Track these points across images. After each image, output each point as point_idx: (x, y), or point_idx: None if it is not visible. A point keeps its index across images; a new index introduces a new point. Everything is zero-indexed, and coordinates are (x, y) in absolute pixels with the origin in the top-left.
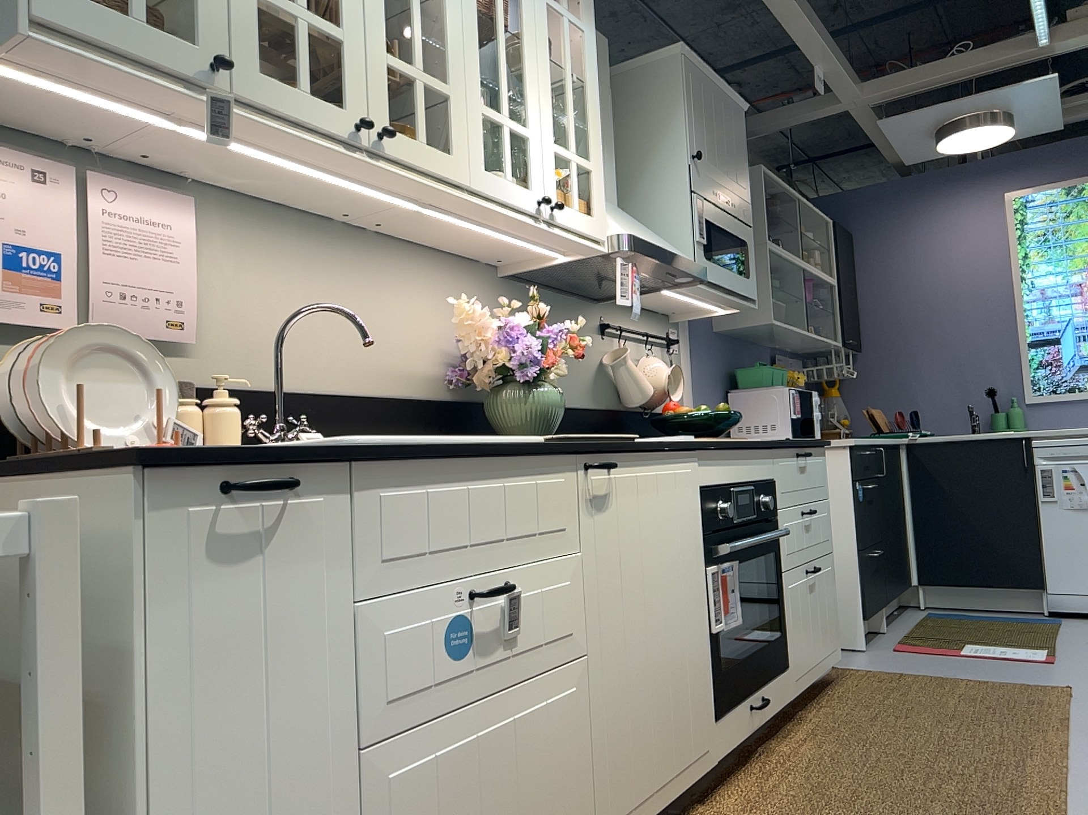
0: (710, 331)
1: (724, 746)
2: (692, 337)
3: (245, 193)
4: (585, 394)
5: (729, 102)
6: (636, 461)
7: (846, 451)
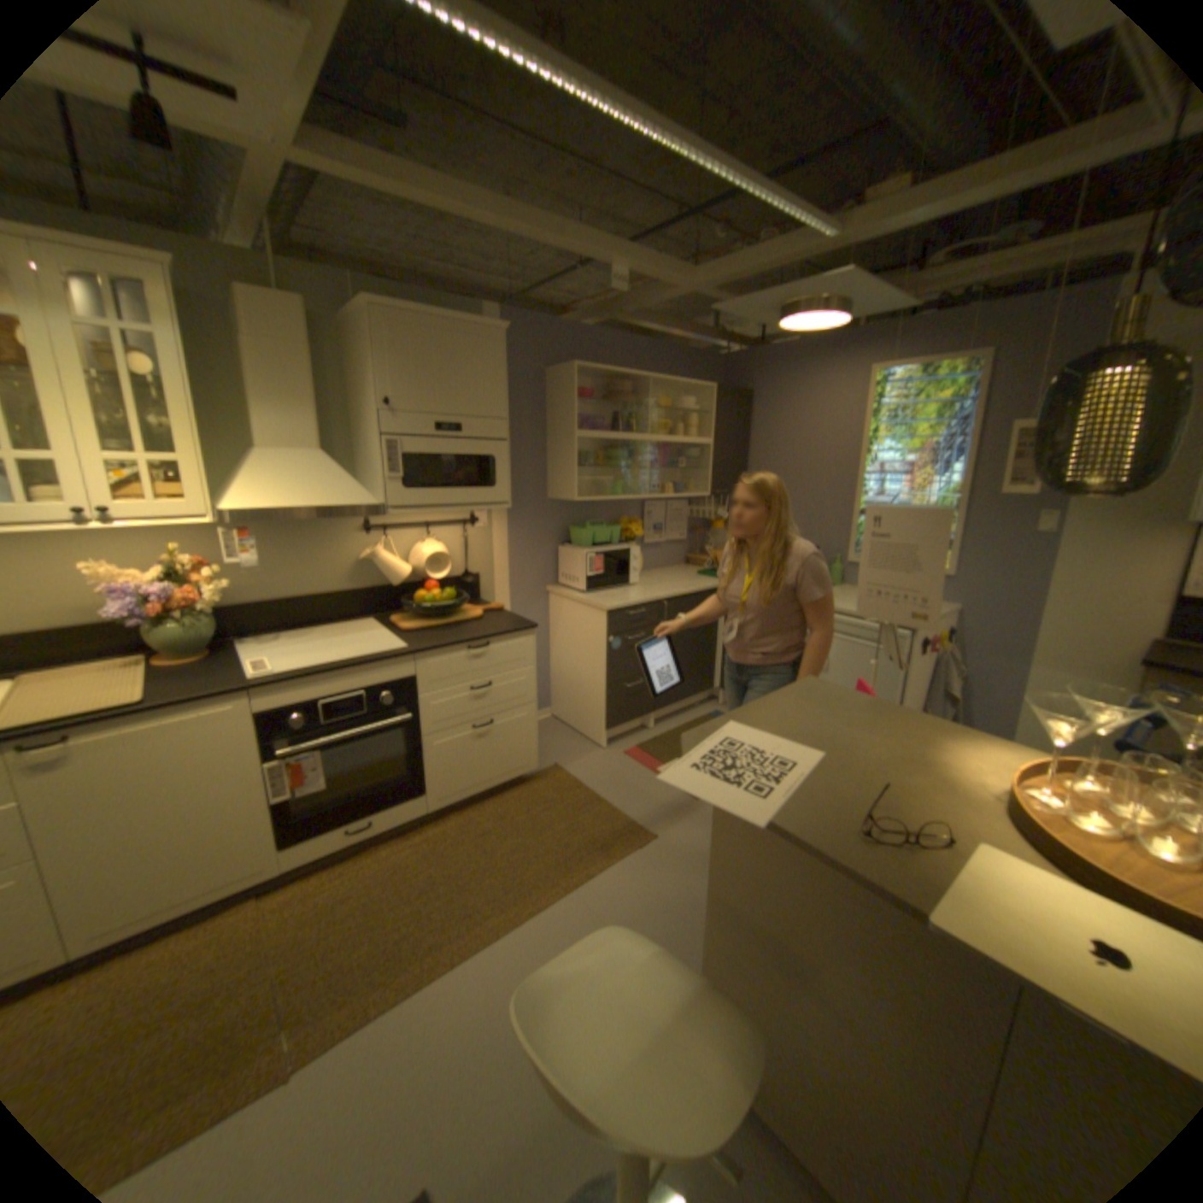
0: (537, 501)
1: (289, 864)
2: (507, 511)
3: None
4: (337, 581)
5: (466, 328)
6: (117, 724)
7: (604, 614)
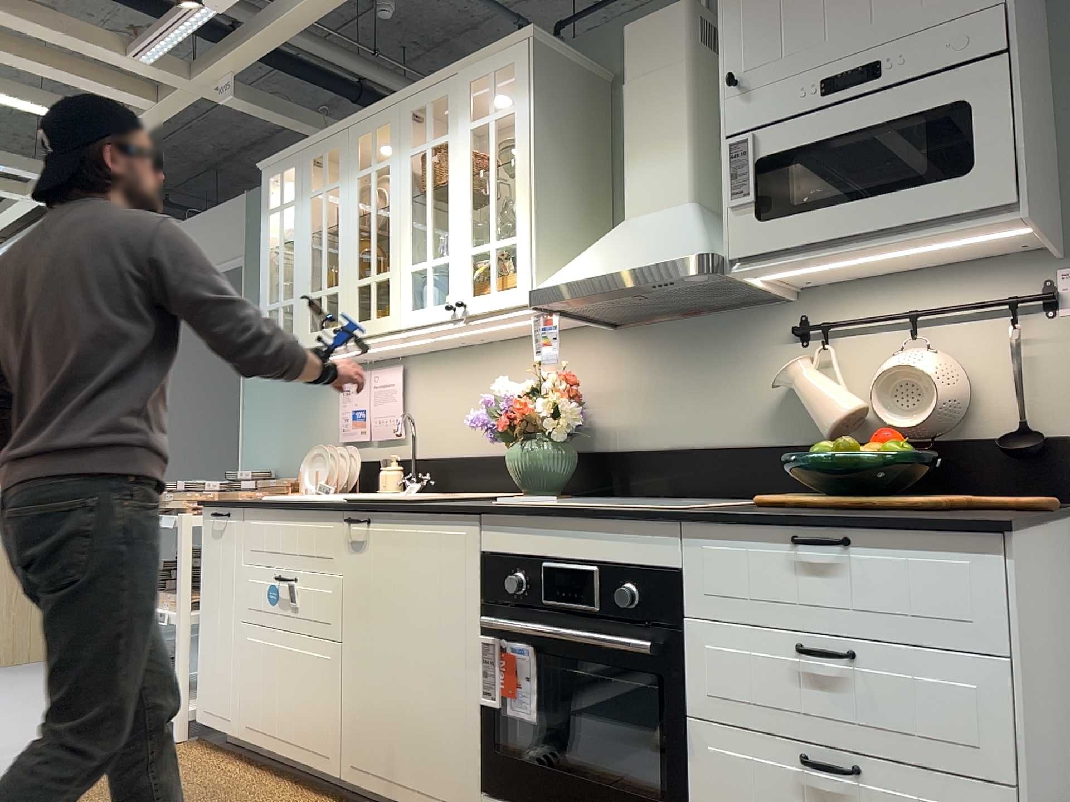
0: None
1: None
2: None
3: (425, 350)
4: (750, 427)
5: None
6: (392, 520)
7: None
